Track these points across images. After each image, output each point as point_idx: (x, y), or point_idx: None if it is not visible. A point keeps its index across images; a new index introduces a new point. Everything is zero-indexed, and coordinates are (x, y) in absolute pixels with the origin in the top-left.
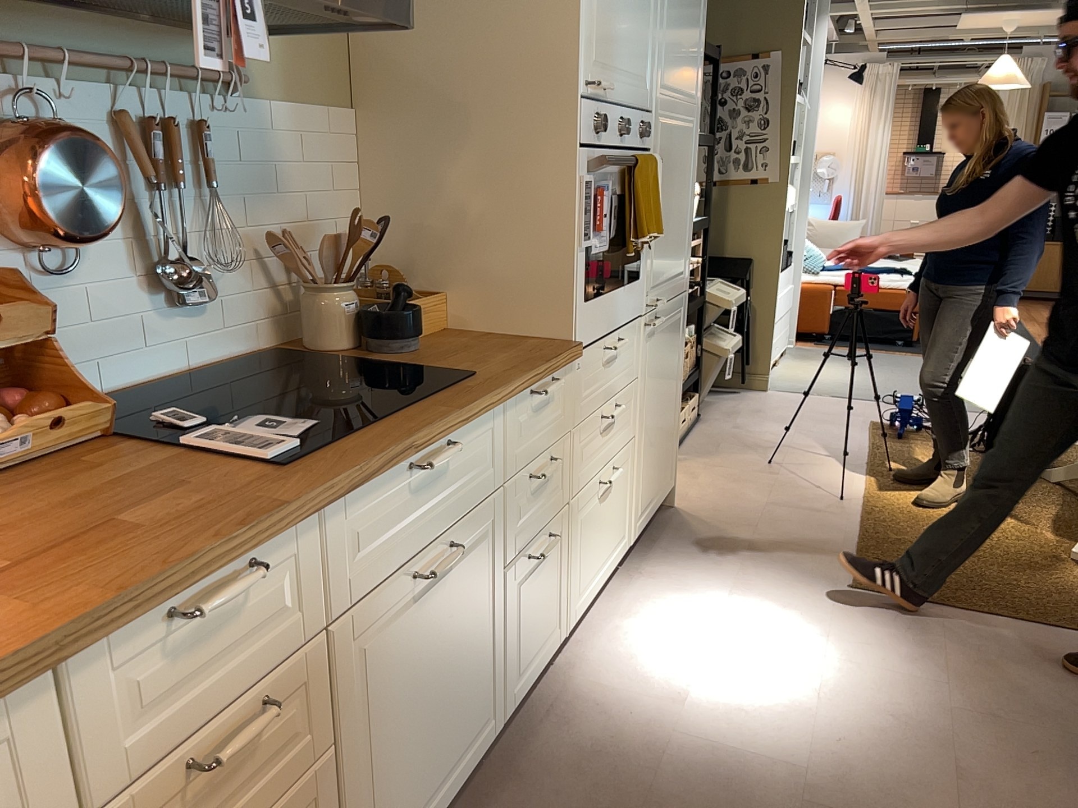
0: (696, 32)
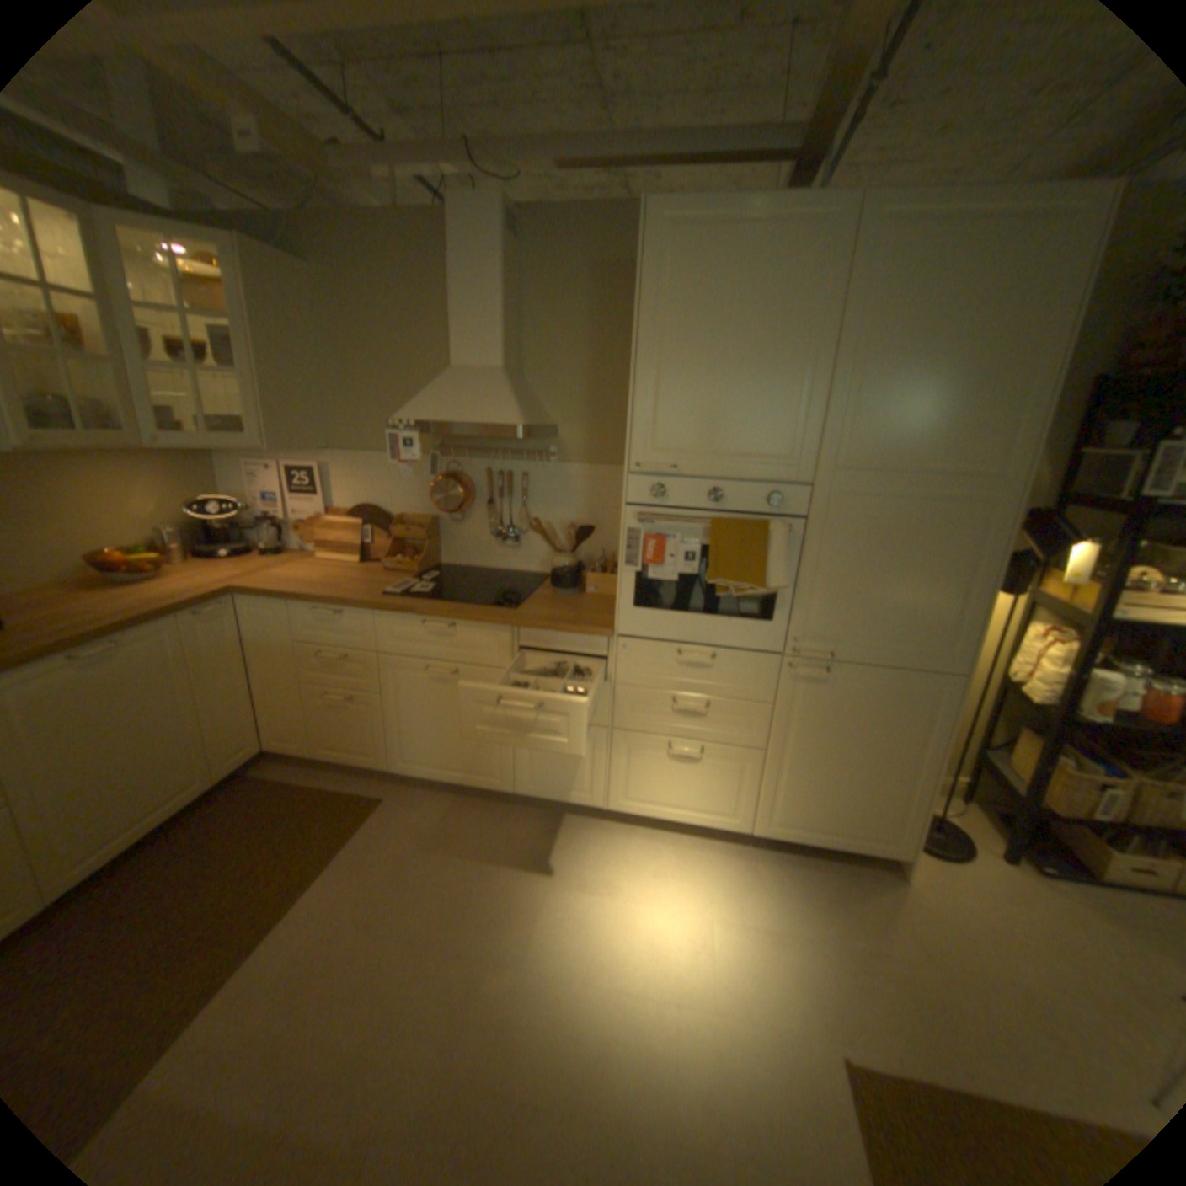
0: (993, 395)
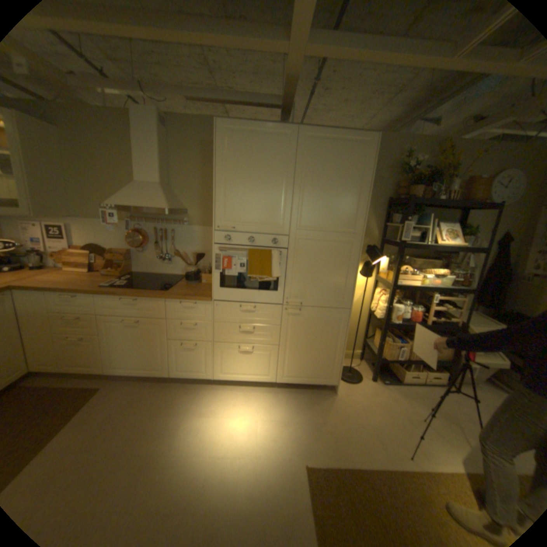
0: (348, 203)
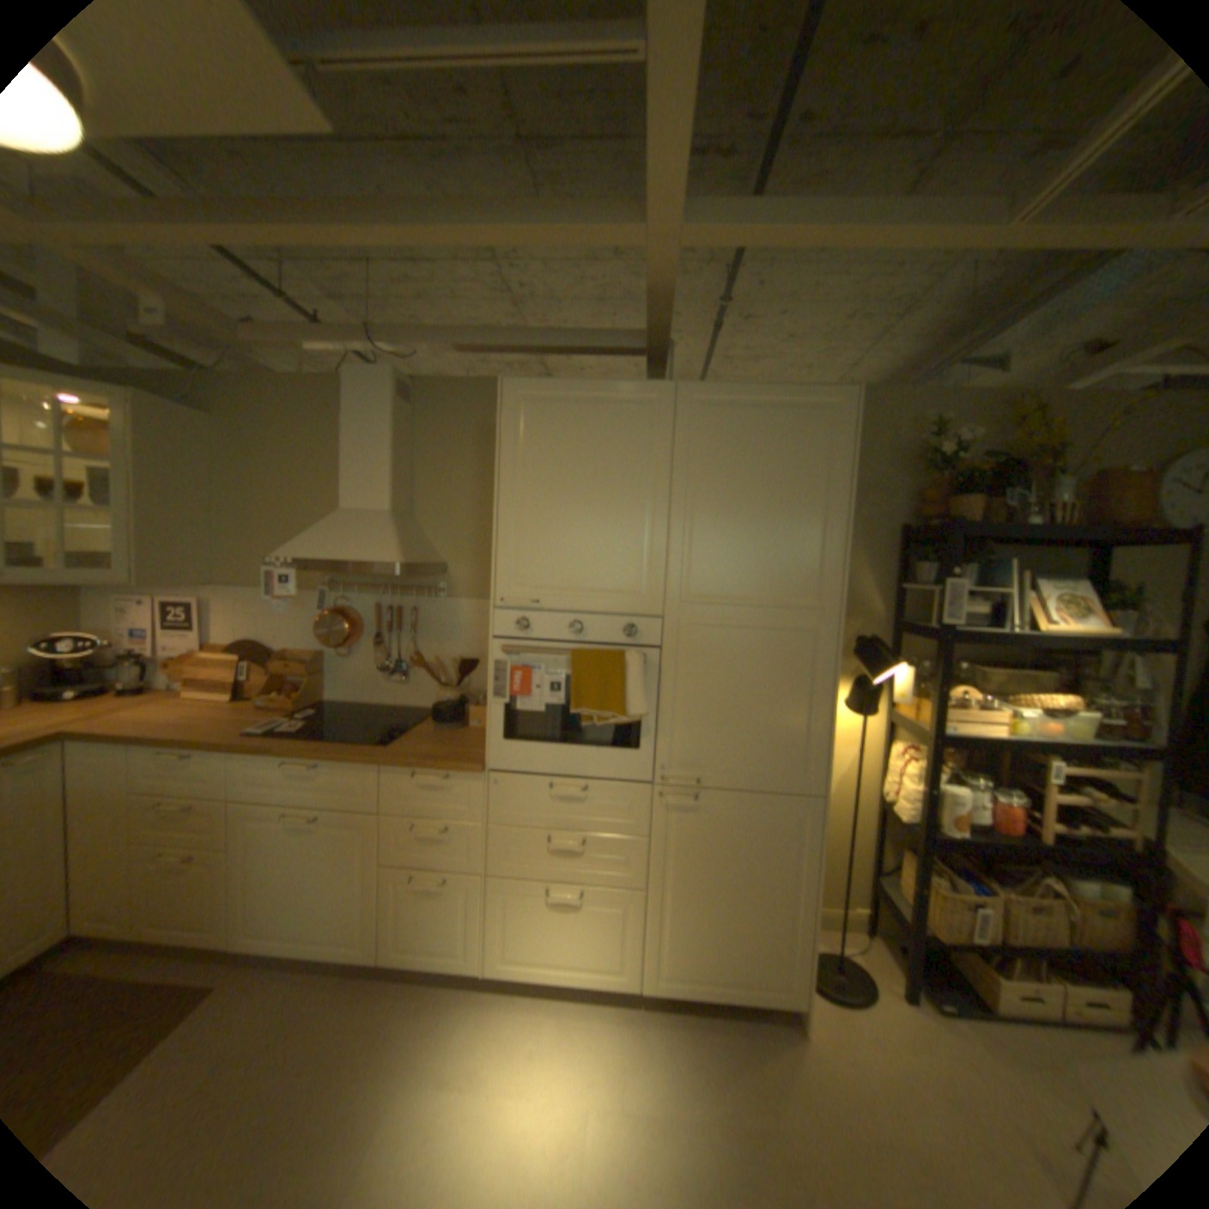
0: (799, 541)
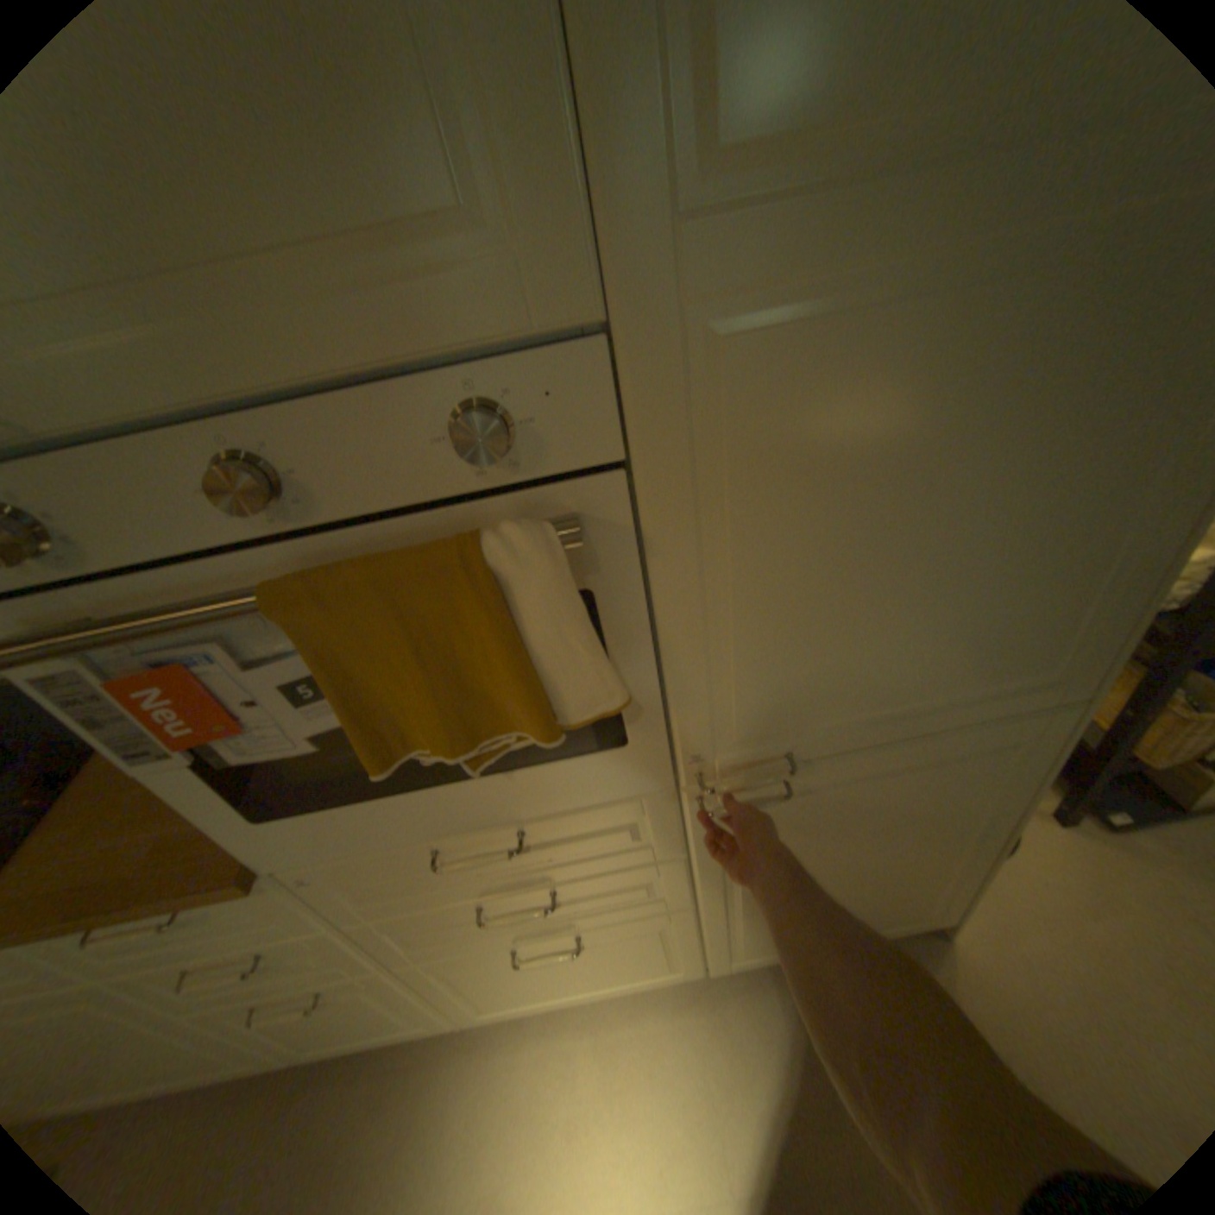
0: None
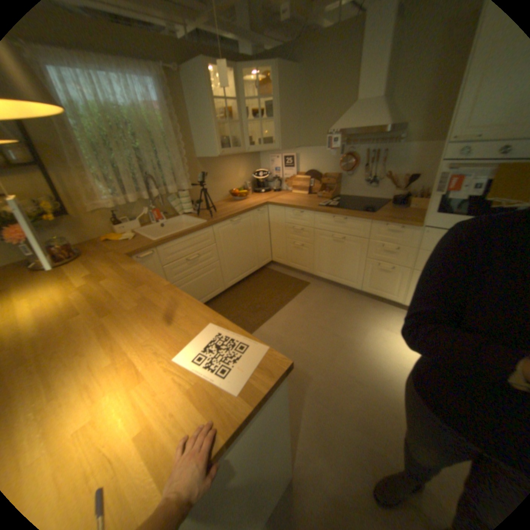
0: None
